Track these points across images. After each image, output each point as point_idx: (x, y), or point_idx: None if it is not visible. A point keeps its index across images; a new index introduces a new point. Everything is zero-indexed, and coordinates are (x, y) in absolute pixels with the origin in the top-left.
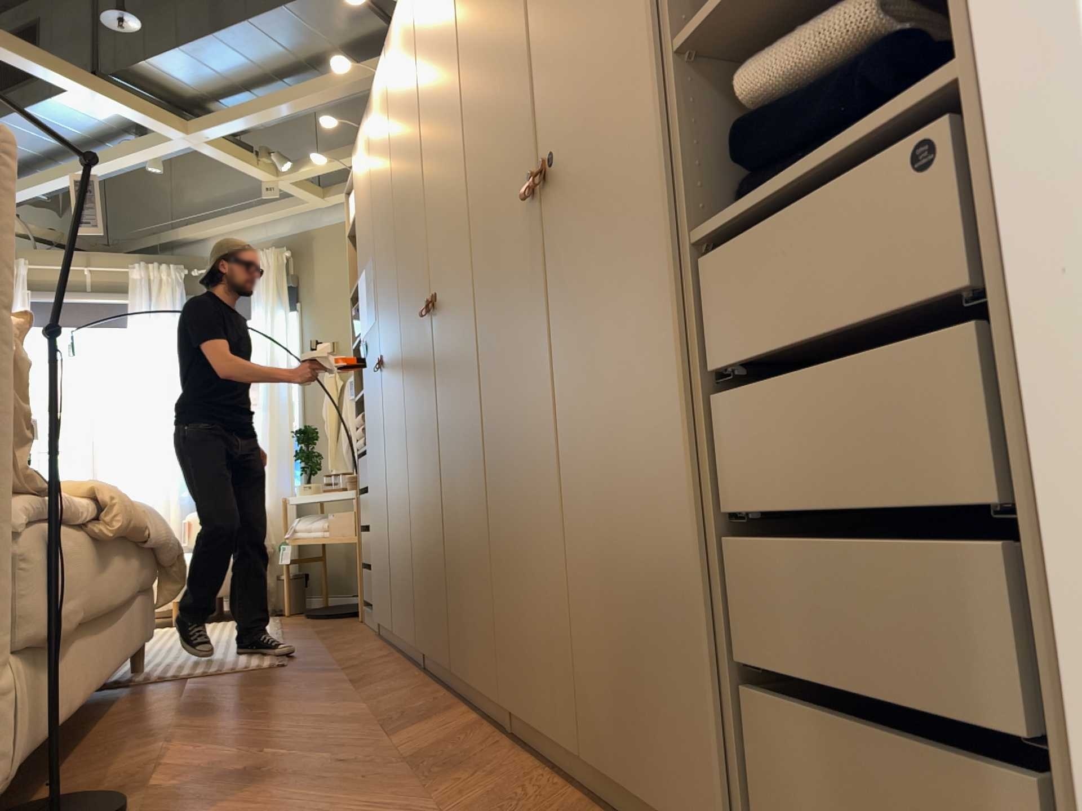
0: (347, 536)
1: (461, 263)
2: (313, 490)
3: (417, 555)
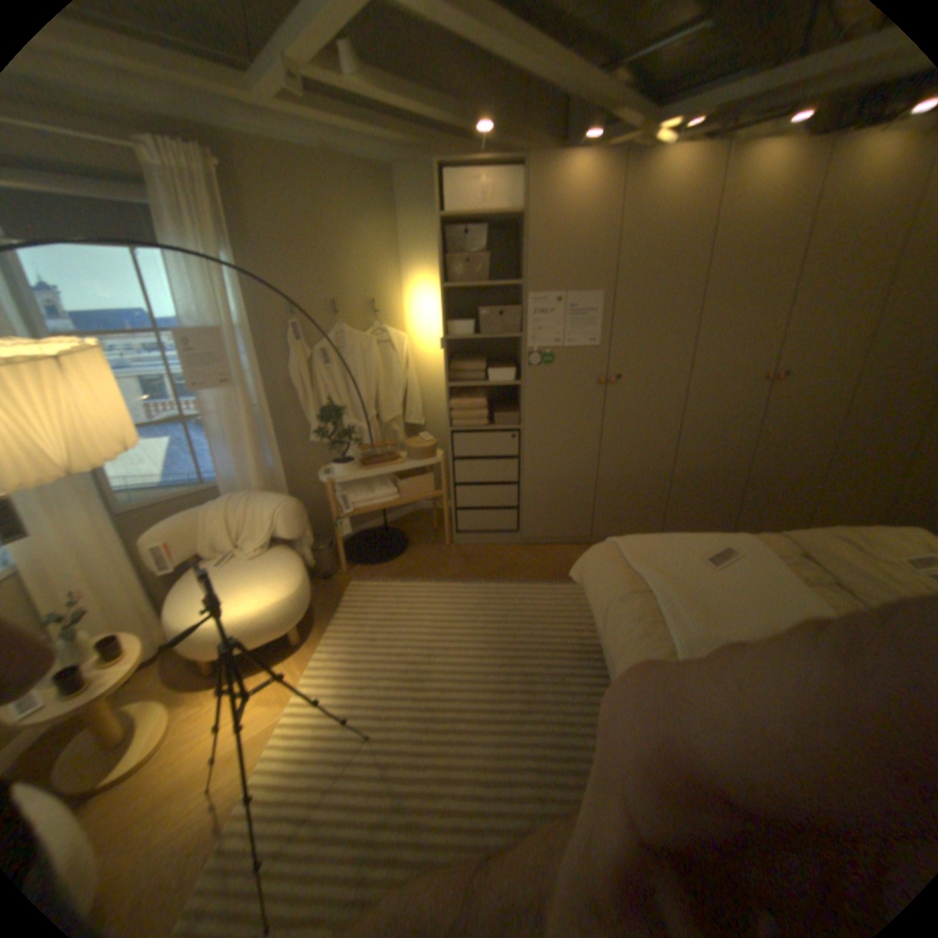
0: (426, 496)
1: (845, 367)
2: (358, 466)
3: (675, 498)
